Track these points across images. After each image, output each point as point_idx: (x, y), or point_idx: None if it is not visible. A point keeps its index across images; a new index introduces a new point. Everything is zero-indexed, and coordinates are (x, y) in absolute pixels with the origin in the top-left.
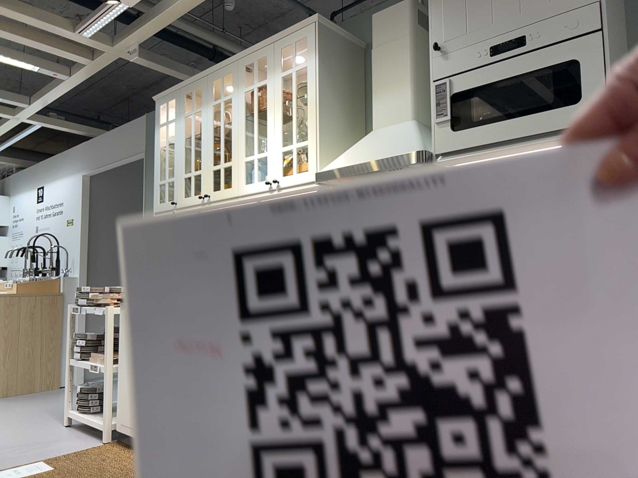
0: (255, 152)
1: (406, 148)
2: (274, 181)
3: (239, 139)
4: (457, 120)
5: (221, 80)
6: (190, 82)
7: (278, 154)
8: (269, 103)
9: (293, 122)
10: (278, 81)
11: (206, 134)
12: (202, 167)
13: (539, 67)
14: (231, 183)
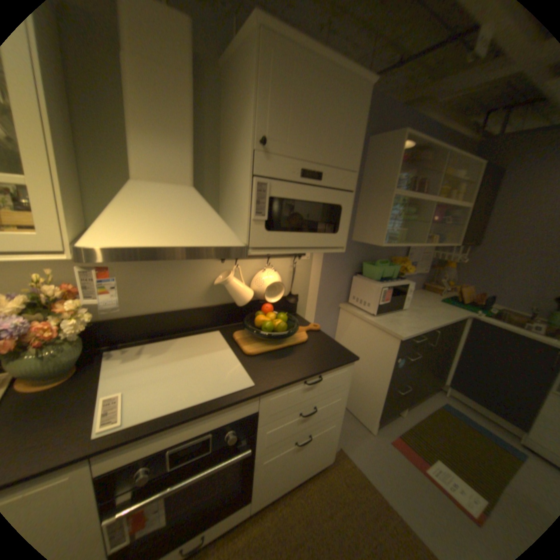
0: None
1: (226, 237)
2: None
3: None
4: (271, 220)
5: None
6: None
7: None
8: None
9: None
10: None
11: None
12: None
13: (327, 200)
14: None
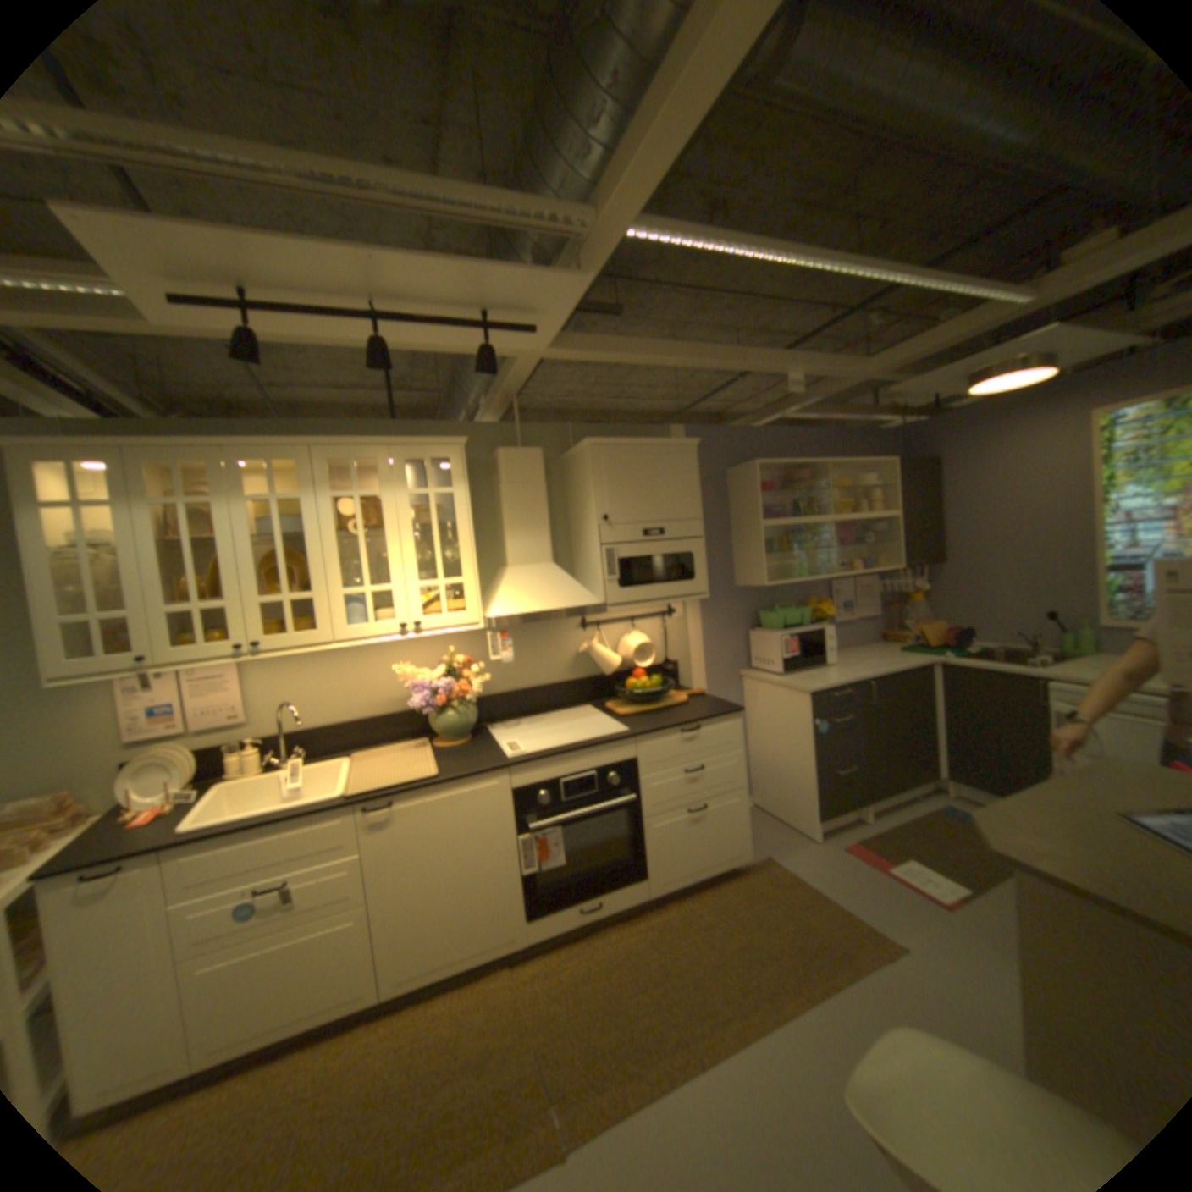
0: (368, 583)
1: (585, 599)
2: (418, 624)
3: (328, 562)
4: (621, 579)
5: (266, 463)
6: (160, 441)
7: (414, 590)
8: (389, 522)
9: (437, 554)
10: (403, 498)
11: (232, 544)
12: (229, 596)
13: (673, 552)
14: (298, 620)
